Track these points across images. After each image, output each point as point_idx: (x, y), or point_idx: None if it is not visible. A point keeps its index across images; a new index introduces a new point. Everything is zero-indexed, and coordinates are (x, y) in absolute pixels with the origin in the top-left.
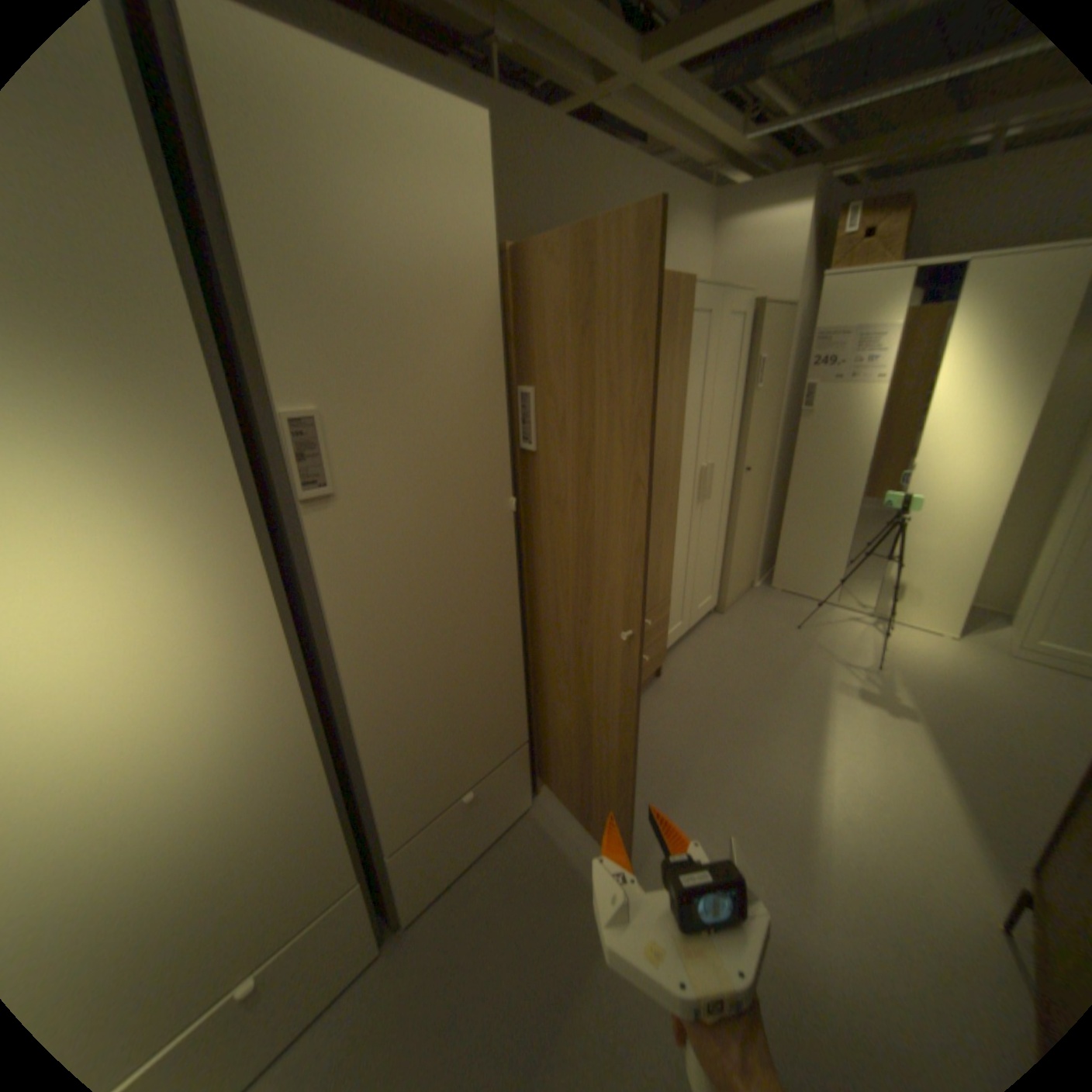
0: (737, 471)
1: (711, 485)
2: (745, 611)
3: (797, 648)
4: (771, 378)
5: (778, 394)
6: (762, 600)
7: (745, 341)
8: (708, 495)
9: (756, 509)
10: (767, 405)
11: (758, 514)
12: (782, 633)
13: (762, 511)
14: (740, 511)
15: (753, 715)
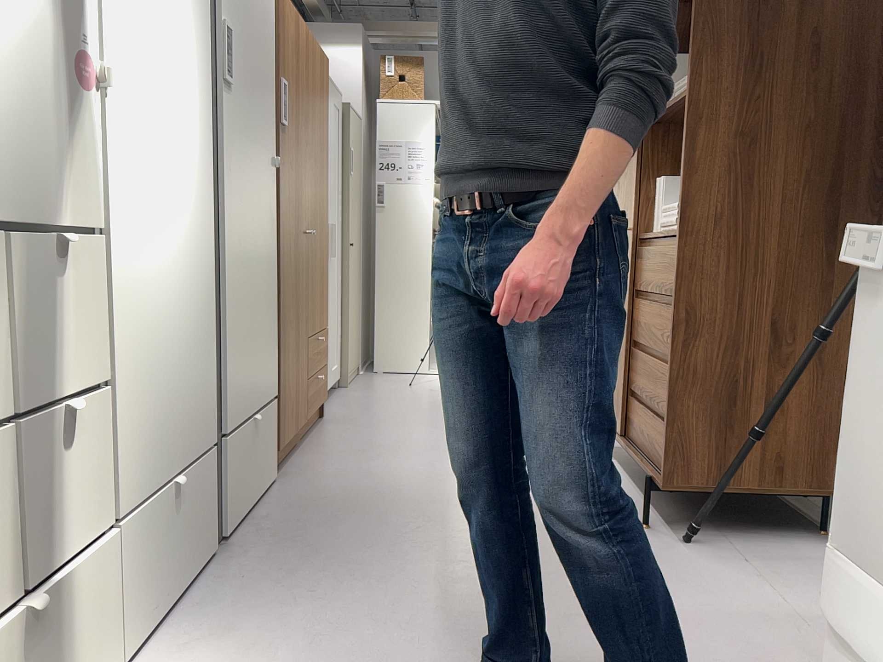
0: (343, 244)
1: (335, 243)
2: (362, 384)
3: (416, 392)
4: (355, 171)
5: (359, 188)
6: (371, 378)
7: (340, 132)
8: (333, 251)
9: (356, 287)
10: (355, 193)
11: (357, 294)
12: (400, 388)
13: (358, 293)
14: (349, 282)
15: (411, 419)
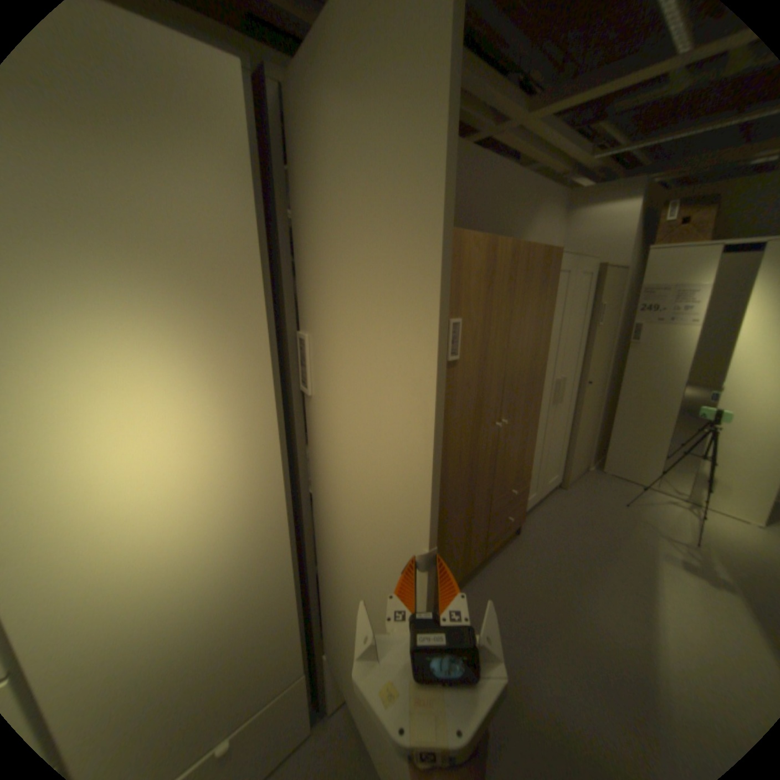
0: (581, 384)
1: (563, 393)
2: (583, 488)
3: (628, 522)
4: (609, 319)
5: (613, 330)
6: (596, 482)
7: (591, 292)
8: (560, 400)
9: (594, 412)
10: (605, 338)
11: (594, 416)
12: (615, 509)
13: (598, 414)
14: (582, 413)
15: (596, 574)
